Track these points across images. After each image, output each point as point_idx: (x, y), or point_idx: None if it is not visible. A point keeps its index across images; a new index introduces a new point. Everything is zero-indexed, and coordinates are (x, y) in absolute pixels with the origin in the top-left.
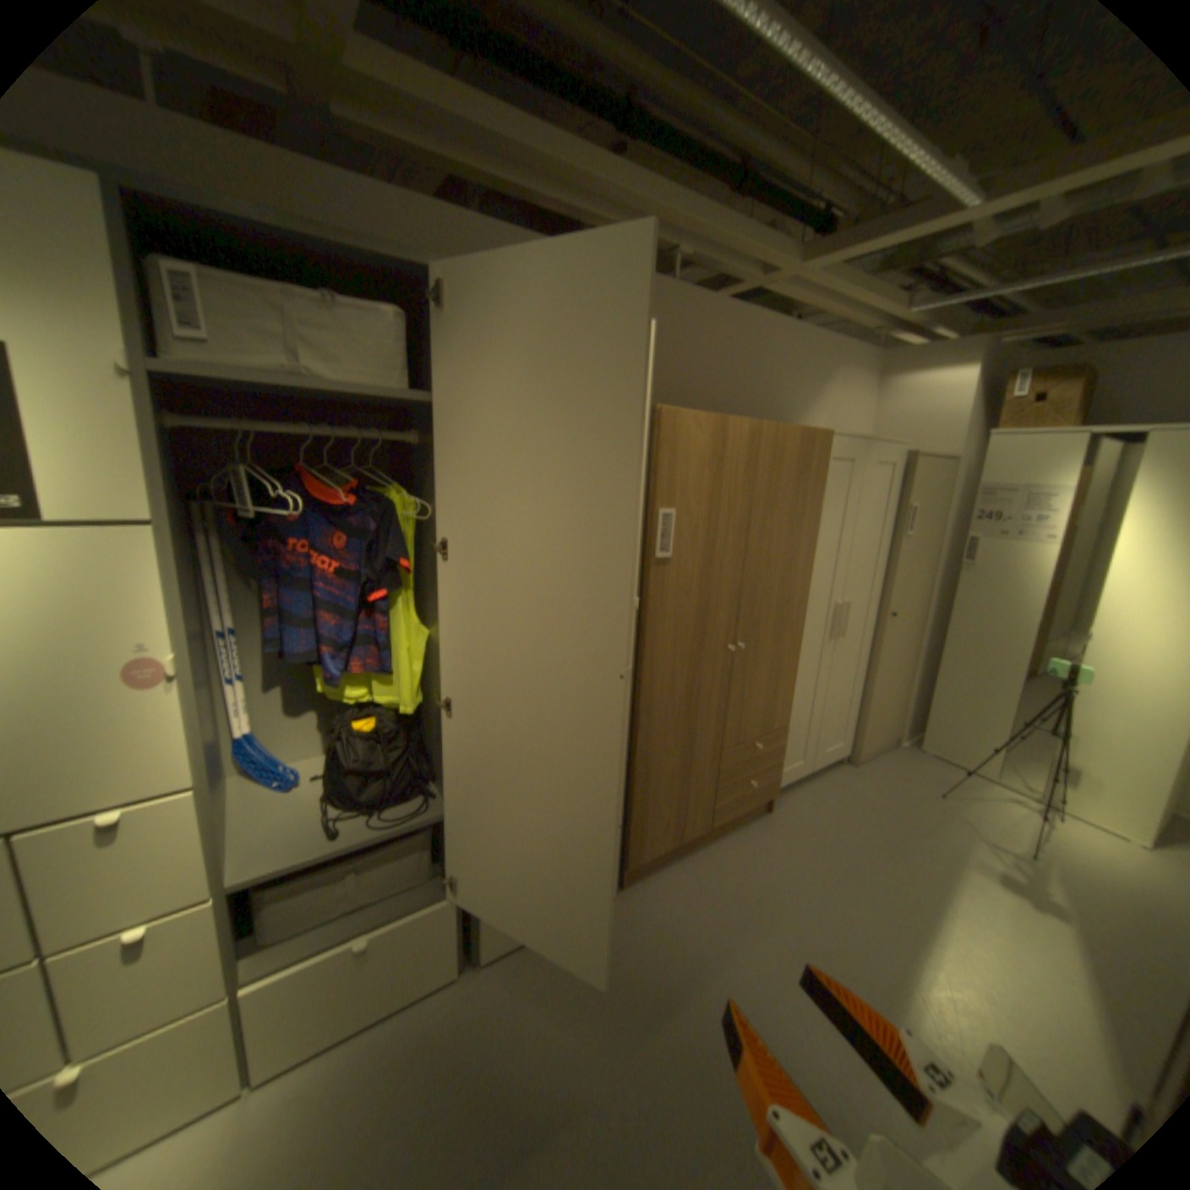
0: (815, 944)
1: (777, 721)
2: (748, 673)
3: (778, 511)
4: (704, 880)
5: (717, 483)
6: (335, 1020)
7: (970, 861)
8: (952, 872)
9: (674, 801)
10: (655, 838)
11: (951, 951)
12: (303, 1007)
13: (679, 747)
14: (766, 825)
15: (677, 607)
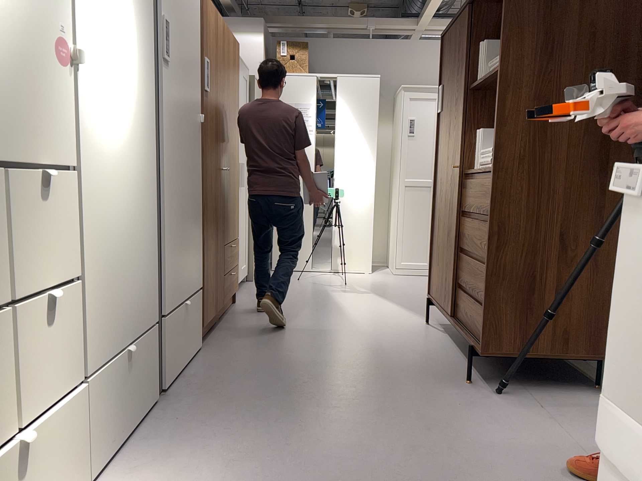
0: (307, 325)
1: (235, 231)
2: (227, 190)
3: (230, 84)
4: (236, 329)
5: (216, 52)
6: (119, 424)
7: (328, 291)
8: (326, 295)
9: (213, 275)
10: (210, 304)
11: (350, 310)
12: (109, 405)
13: (213, 234)
14: (238, 307)
15: (210, 129)
